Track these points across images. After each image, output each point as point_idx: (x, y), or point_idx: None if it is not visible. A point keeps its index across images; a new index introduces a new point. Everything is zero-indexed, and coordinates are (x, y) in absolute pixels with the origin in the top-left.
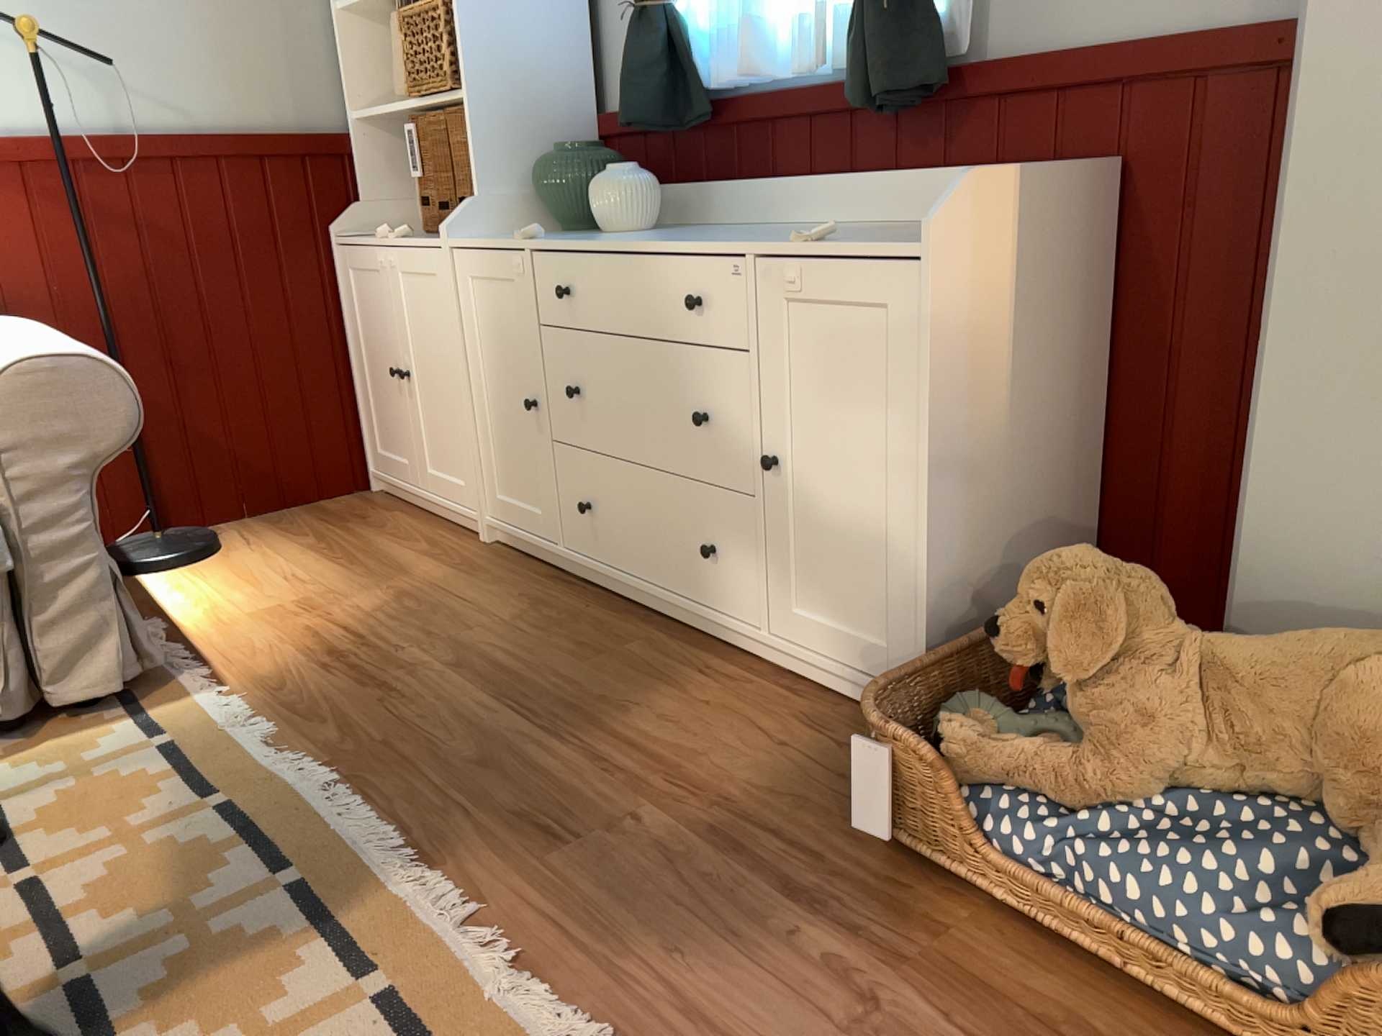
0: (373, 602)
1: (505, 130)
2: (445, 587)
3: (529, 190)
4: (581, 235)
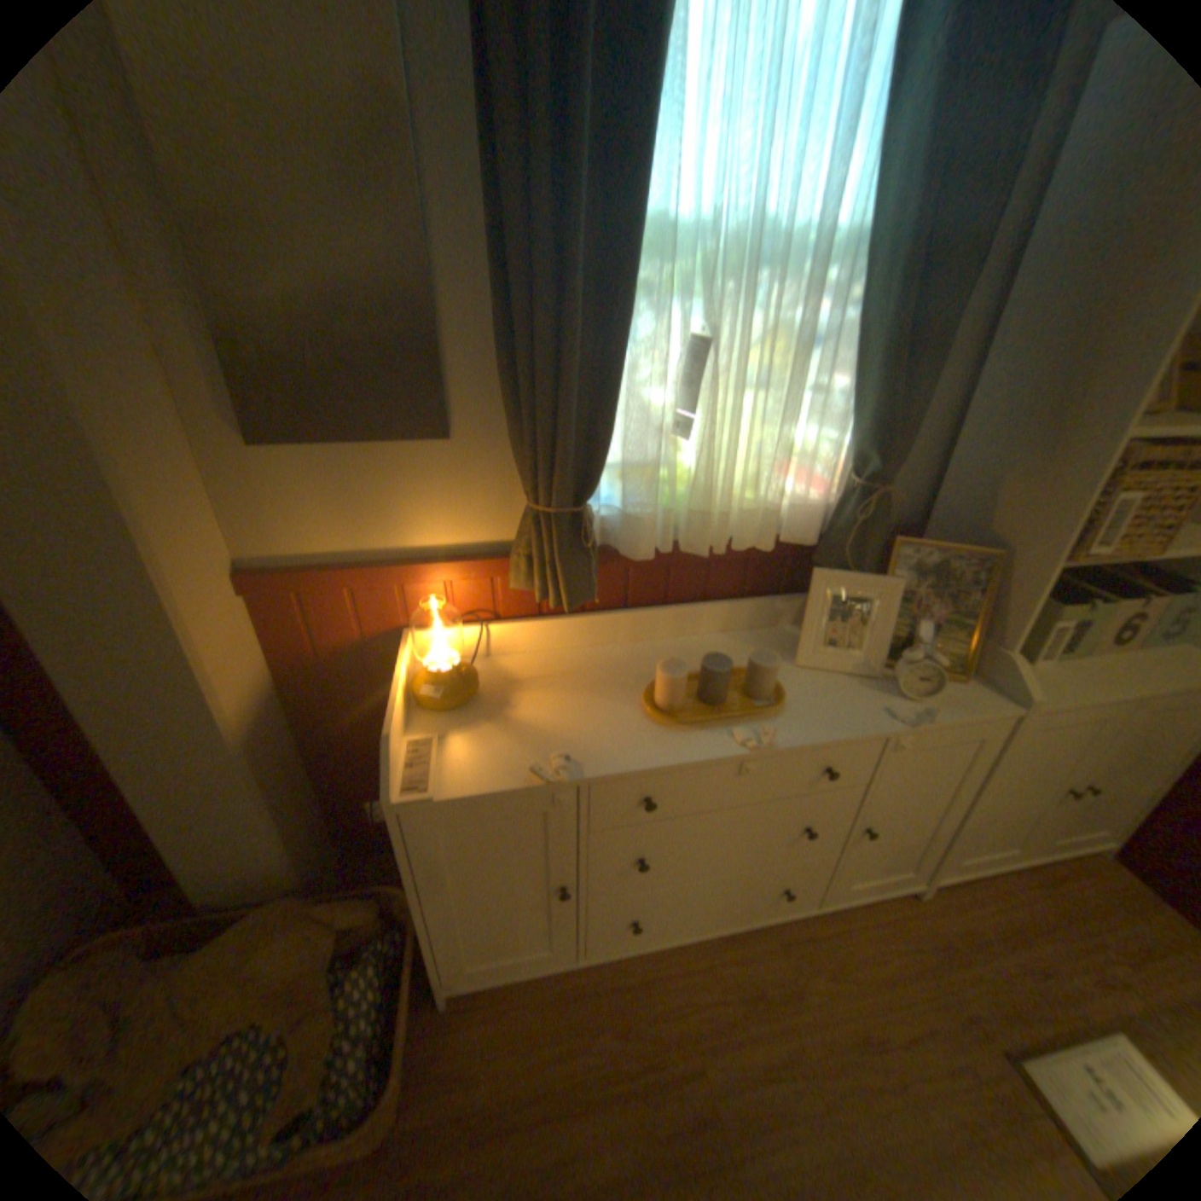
0: None
1: None
2: None
3: None
4: None
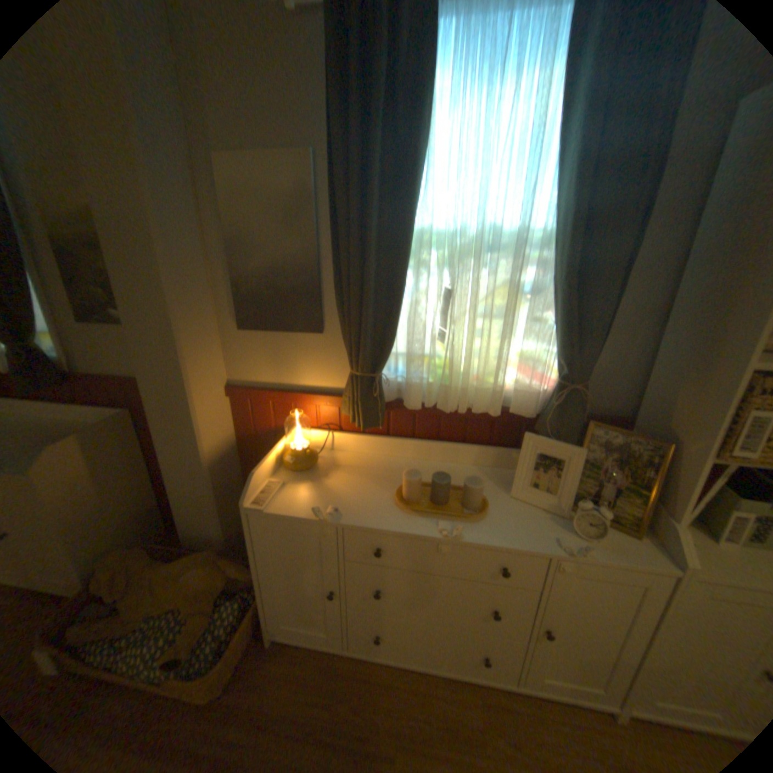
0: None
1: None
2: None
3: None
4: None
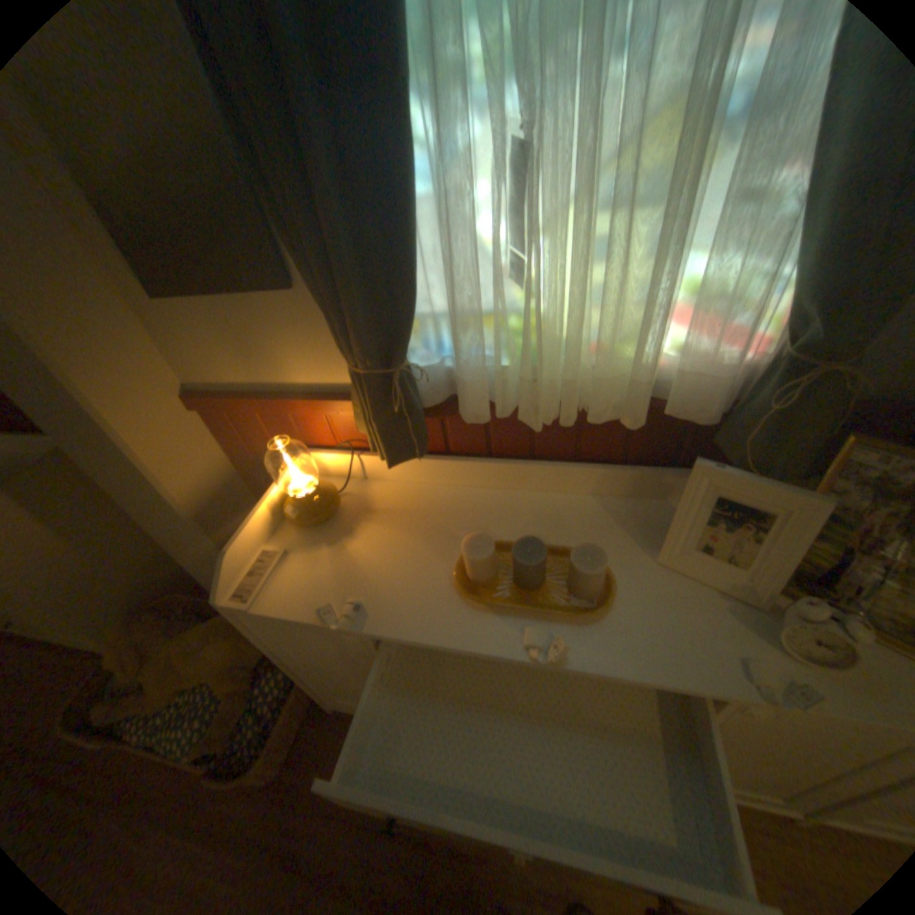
0: None
1: None
2: None
3: None
4: None
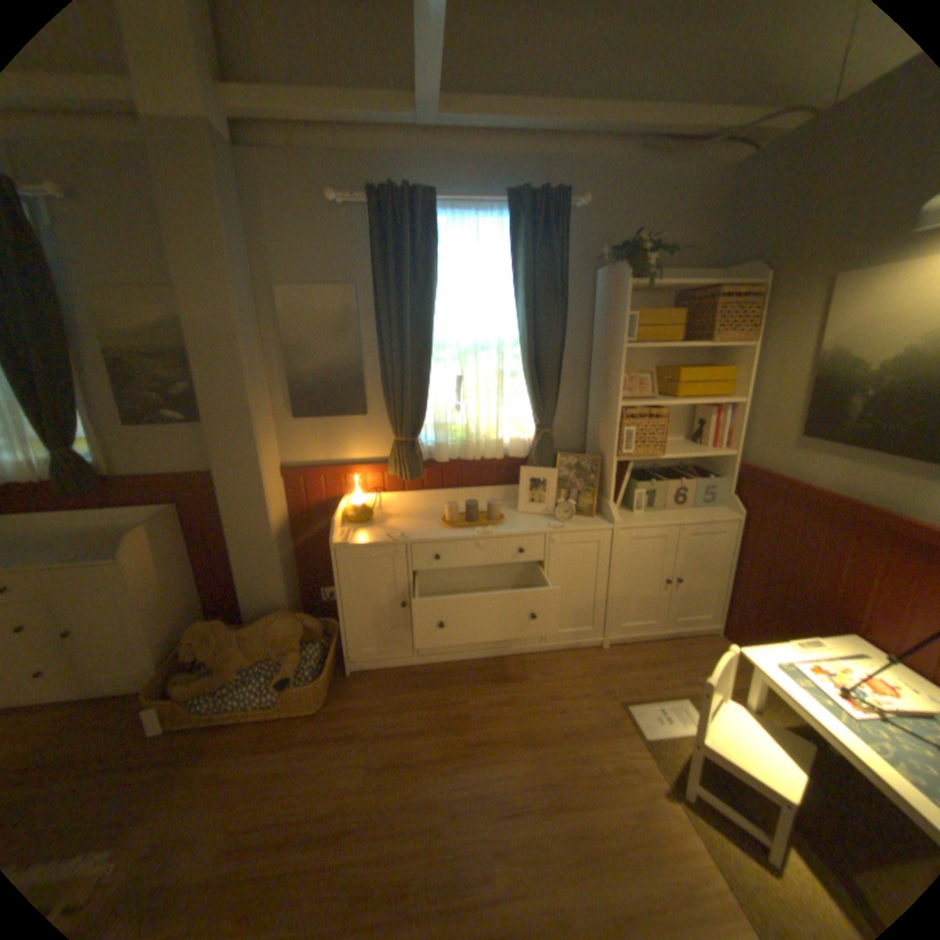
0: None
1: None
2: None
3: None
4: None
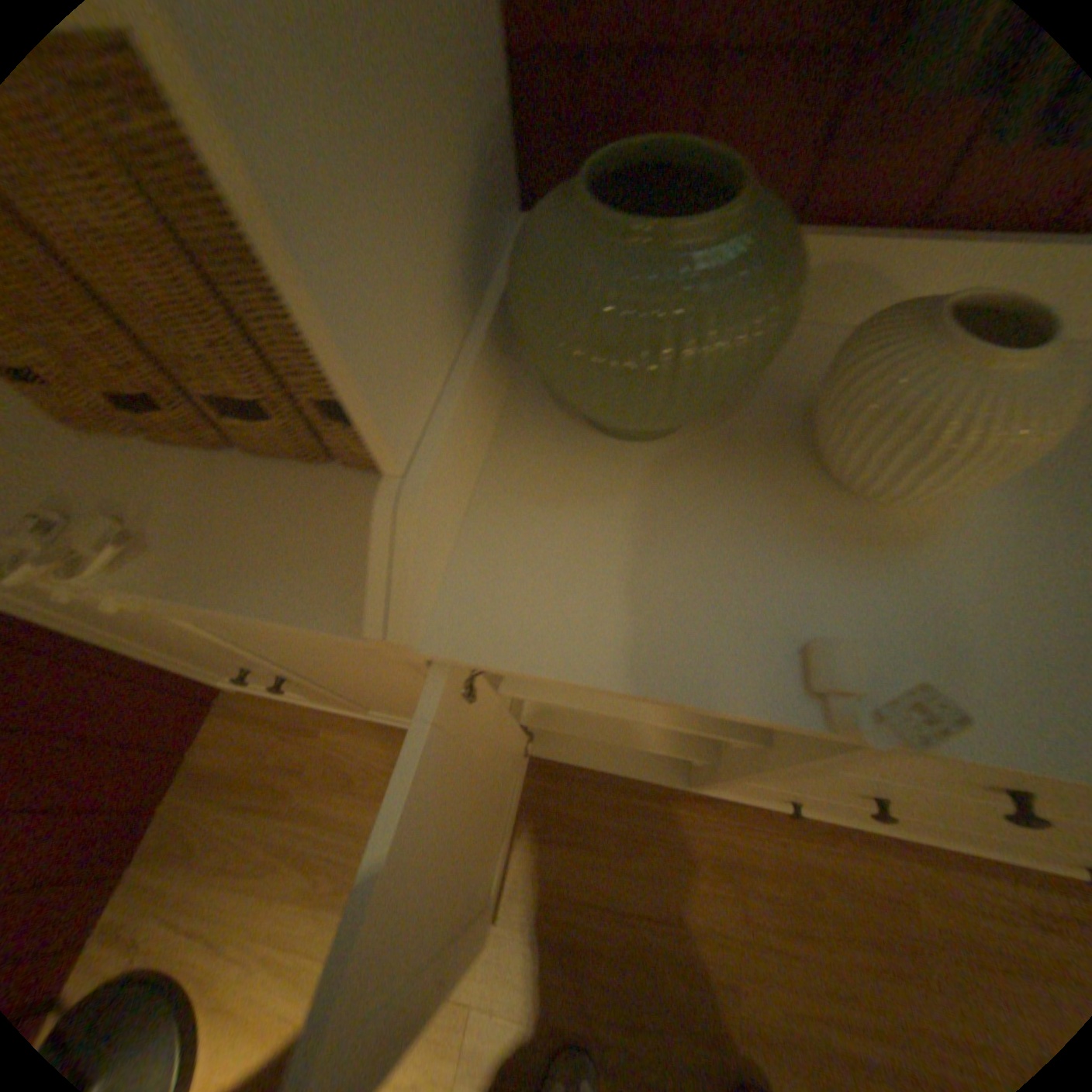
0: (559, 999)
1: (386, 142)
2: (597, 899)
3: (469, 327)
4: (871, 540)
